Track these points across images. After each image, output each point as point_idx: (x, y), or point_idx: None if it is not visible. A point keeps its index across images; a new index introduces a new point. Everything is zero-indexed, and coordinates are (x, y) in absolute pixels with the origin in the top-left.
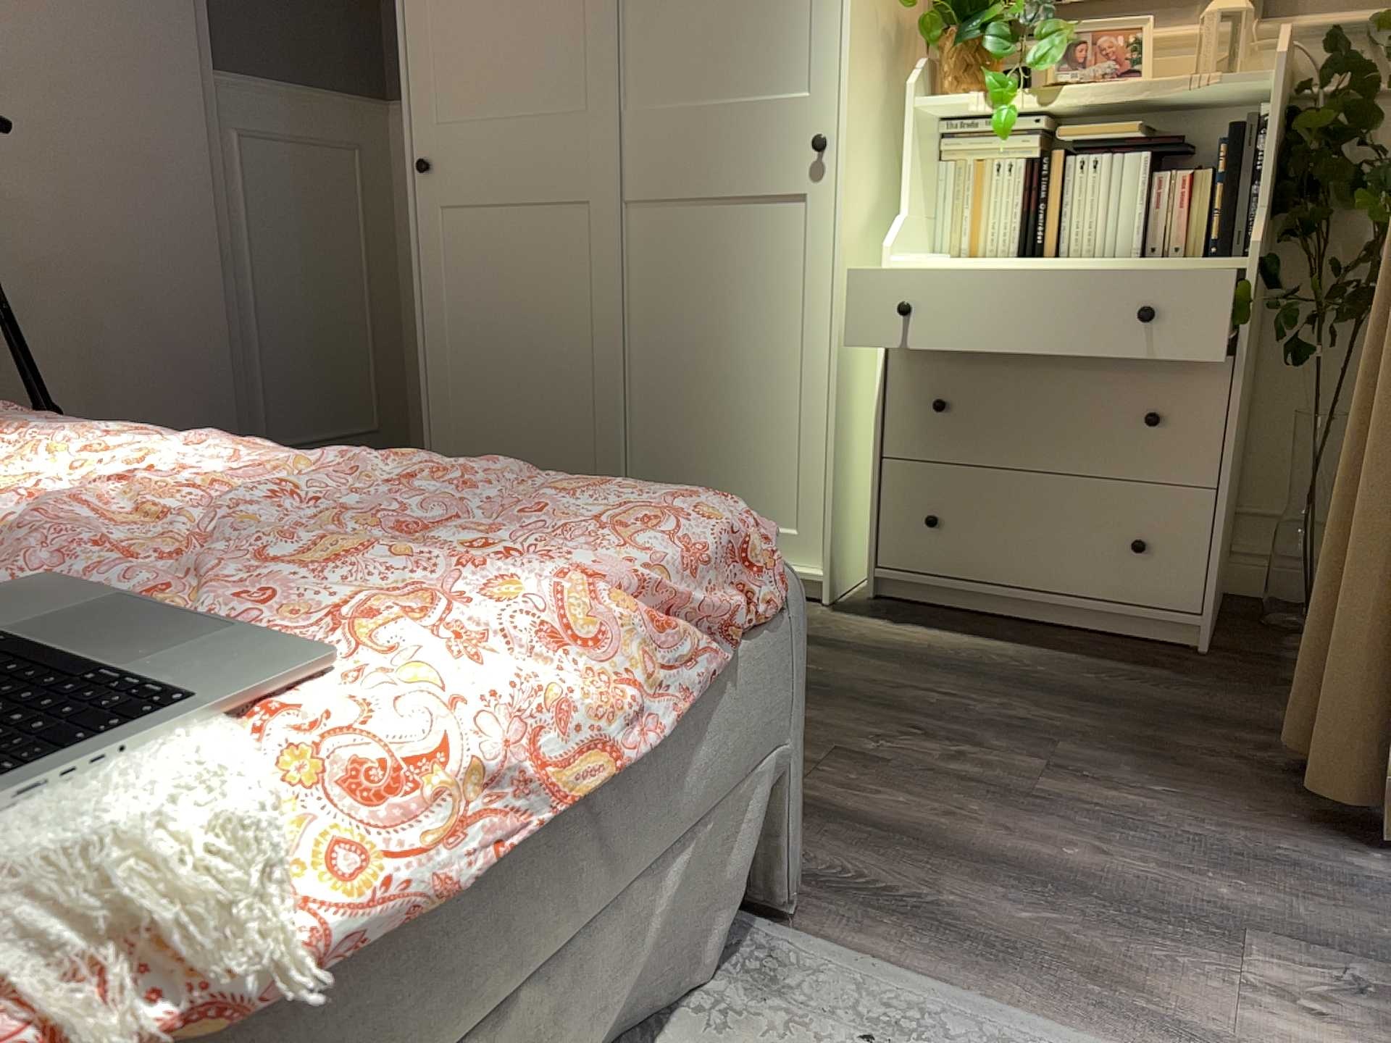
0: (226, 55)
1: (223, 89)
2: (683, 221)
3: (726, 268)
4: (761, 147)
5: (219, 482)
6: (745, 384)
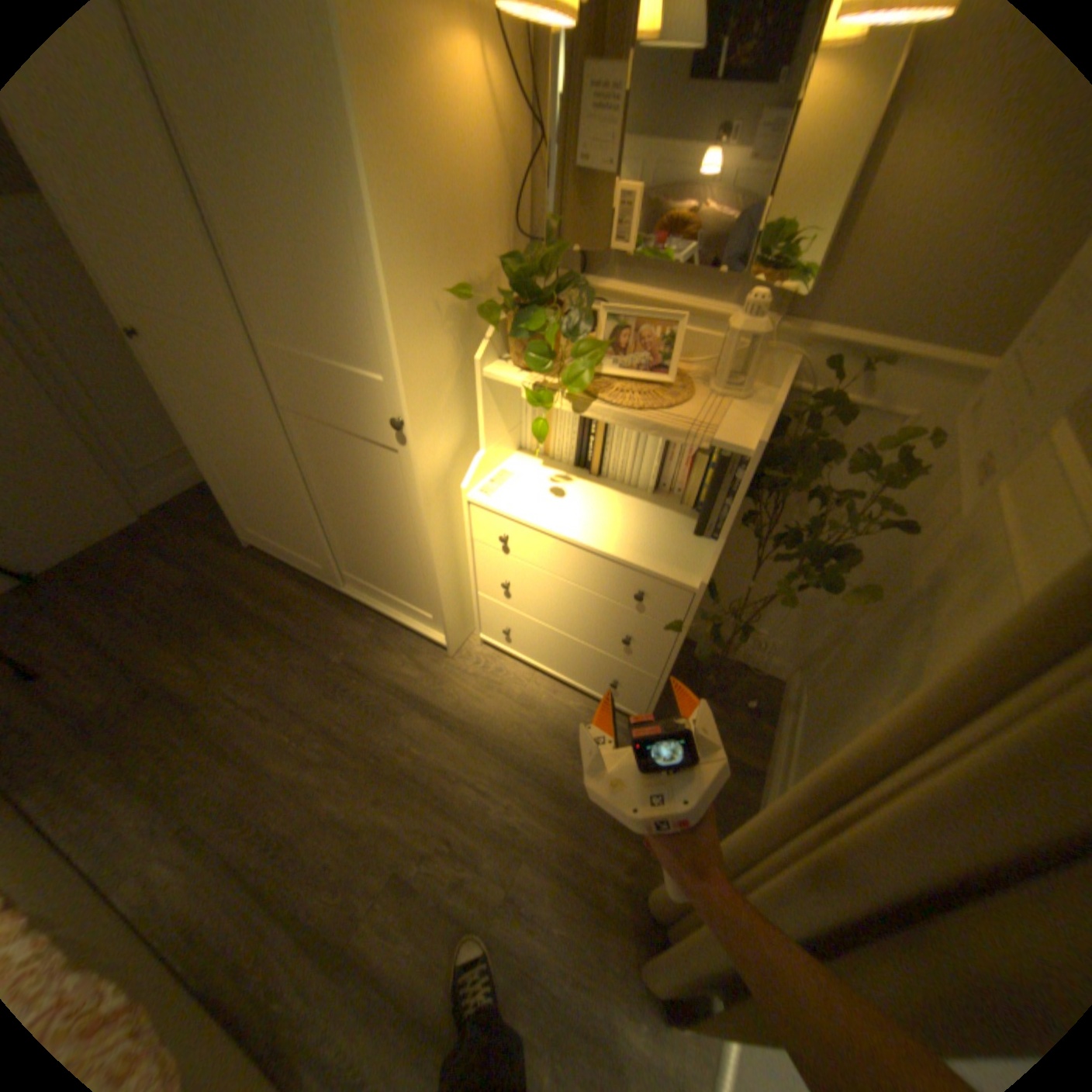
0: None
1: None
2: (324, 434)
3: (359, 473)
4: (359, 405)
5: None
6: (388, 540)
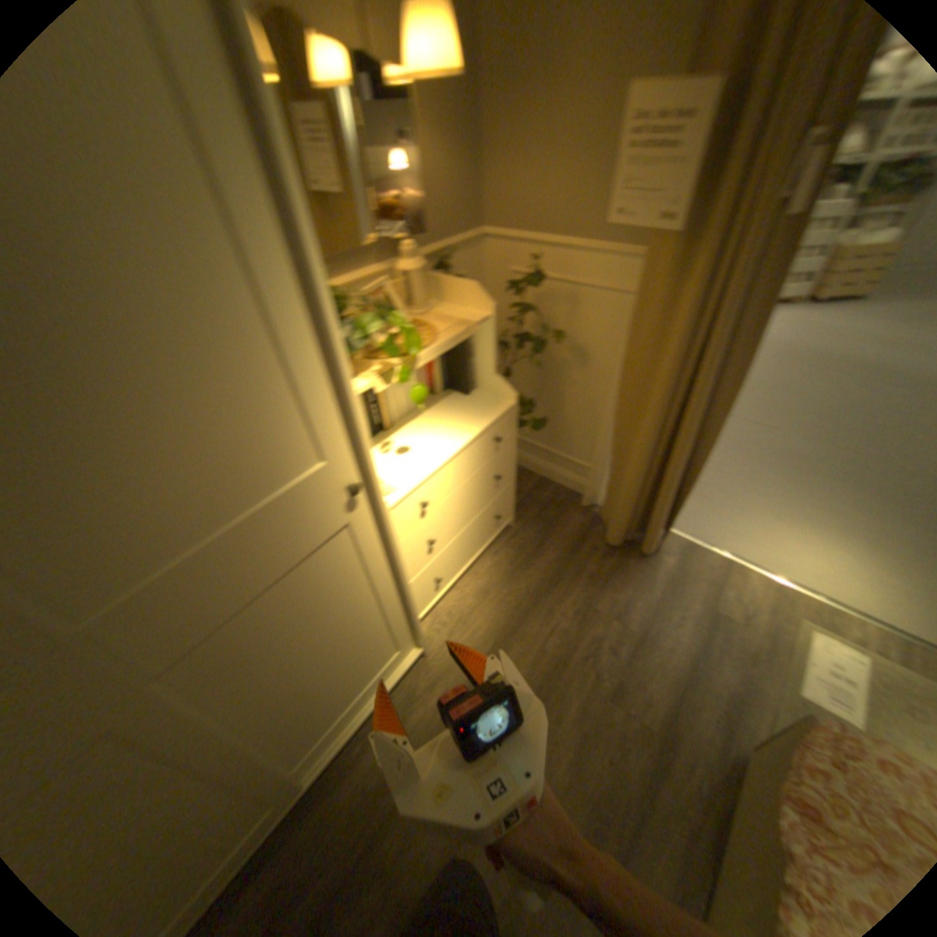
0: None
1: None
2: (247, 622)
3: (305, 609)
4: (302, 521)
5: None
6: (347, 640)
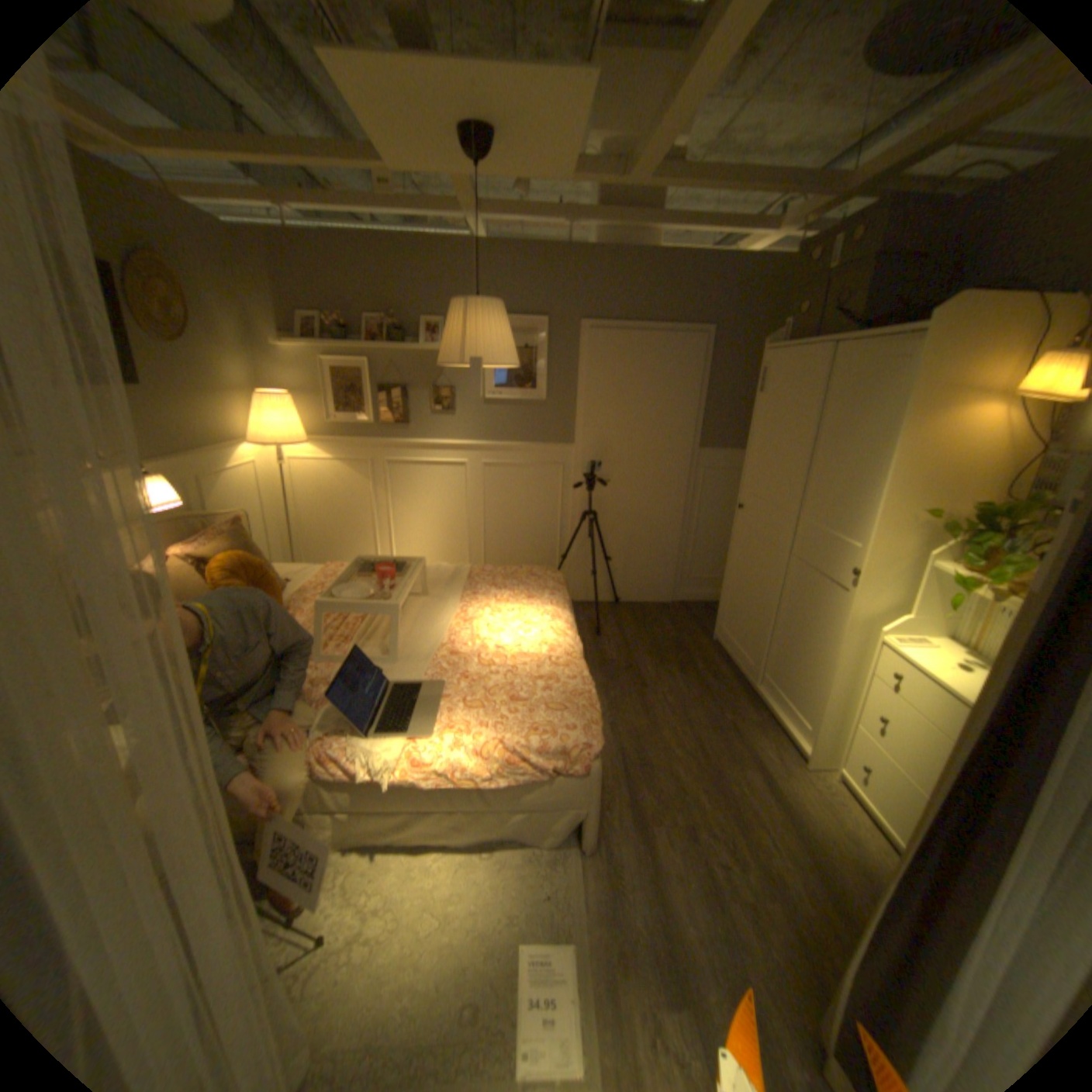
0: (705, 441)
1: (700, 454)
2: (809, 574)
3: (817, 602)
4: (840, 559)
5: (523, 651)
6: (811, 654)
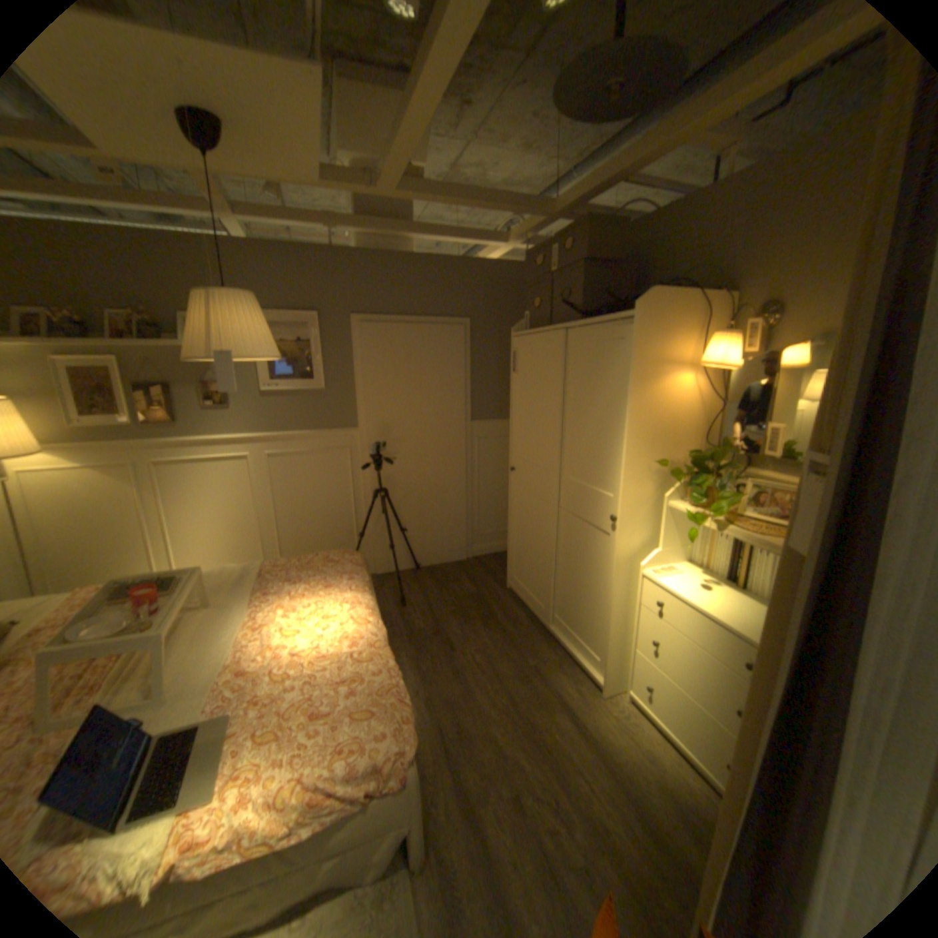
0: (475, 415)
1: (472, 426)
2: (575, 522)
3: (586, 546)
4: (598, 508)
5: (322, 653)
6: (588, 592)
